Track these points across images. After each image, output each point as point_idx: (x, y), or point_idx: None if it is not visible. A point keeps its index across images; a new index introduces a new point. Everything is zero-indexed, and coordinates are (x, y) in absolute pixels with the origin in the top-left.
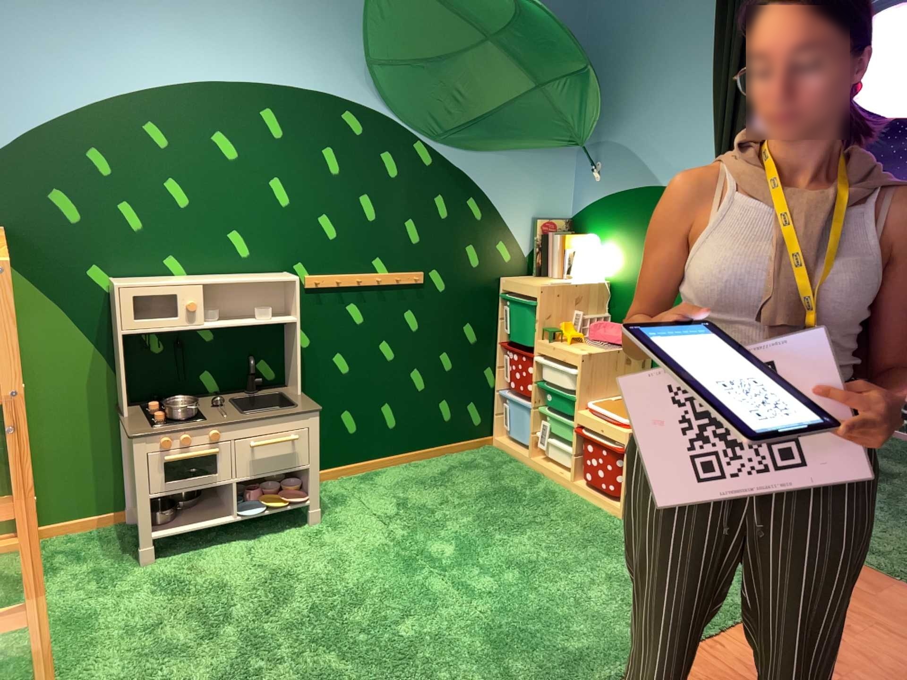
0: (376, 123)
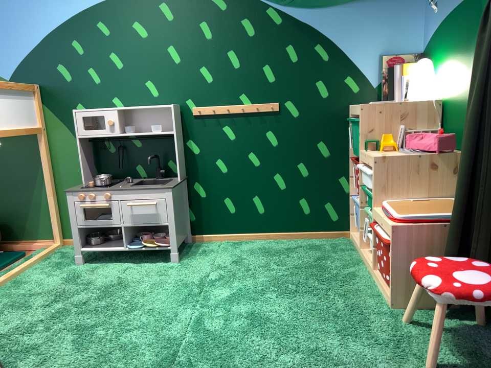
0: None
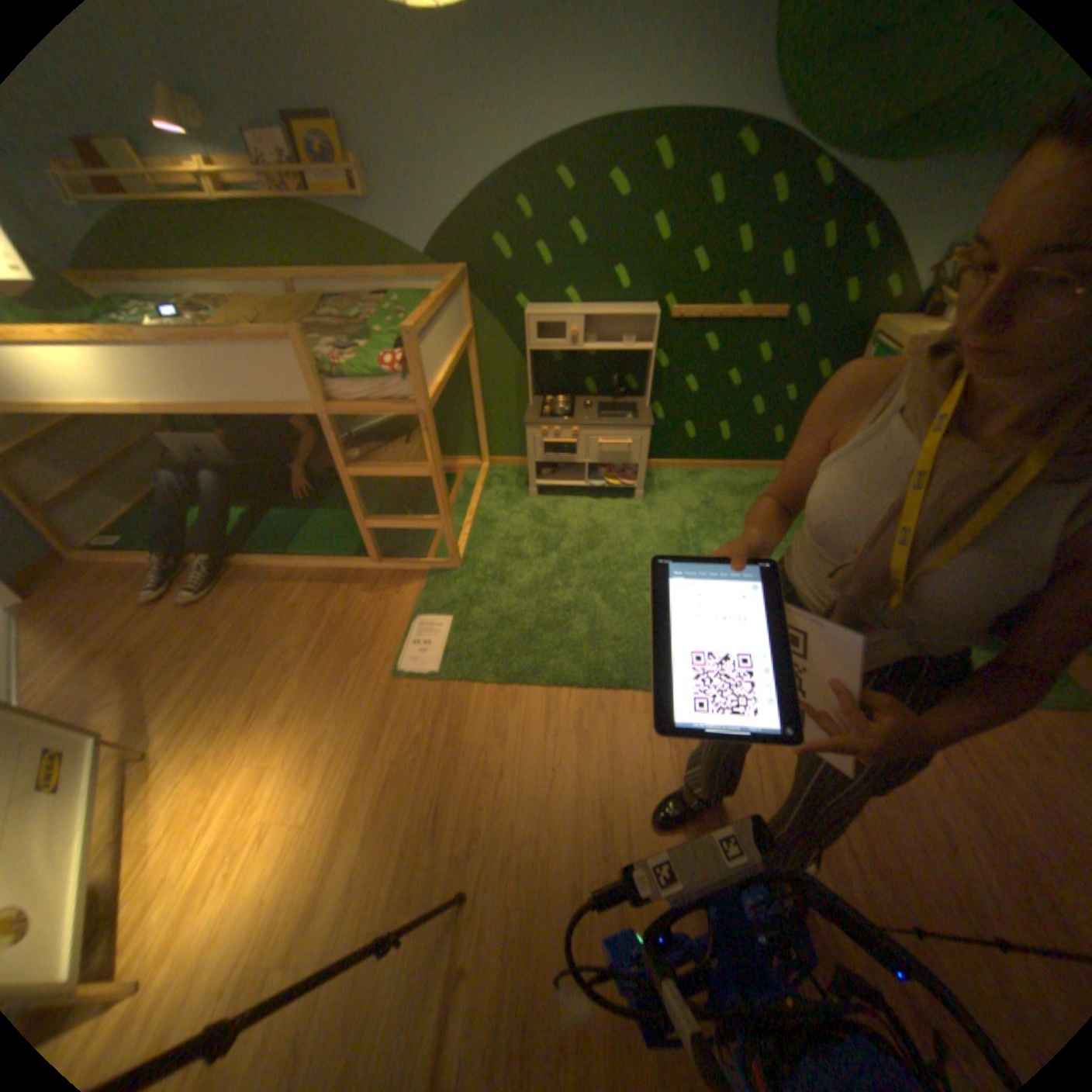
0: (774, 135)
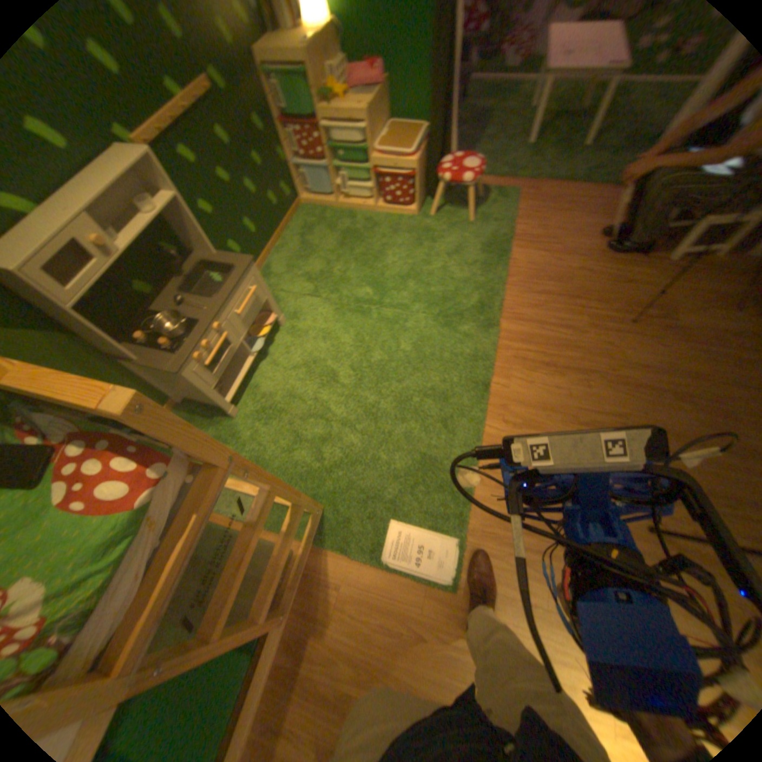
0: None
